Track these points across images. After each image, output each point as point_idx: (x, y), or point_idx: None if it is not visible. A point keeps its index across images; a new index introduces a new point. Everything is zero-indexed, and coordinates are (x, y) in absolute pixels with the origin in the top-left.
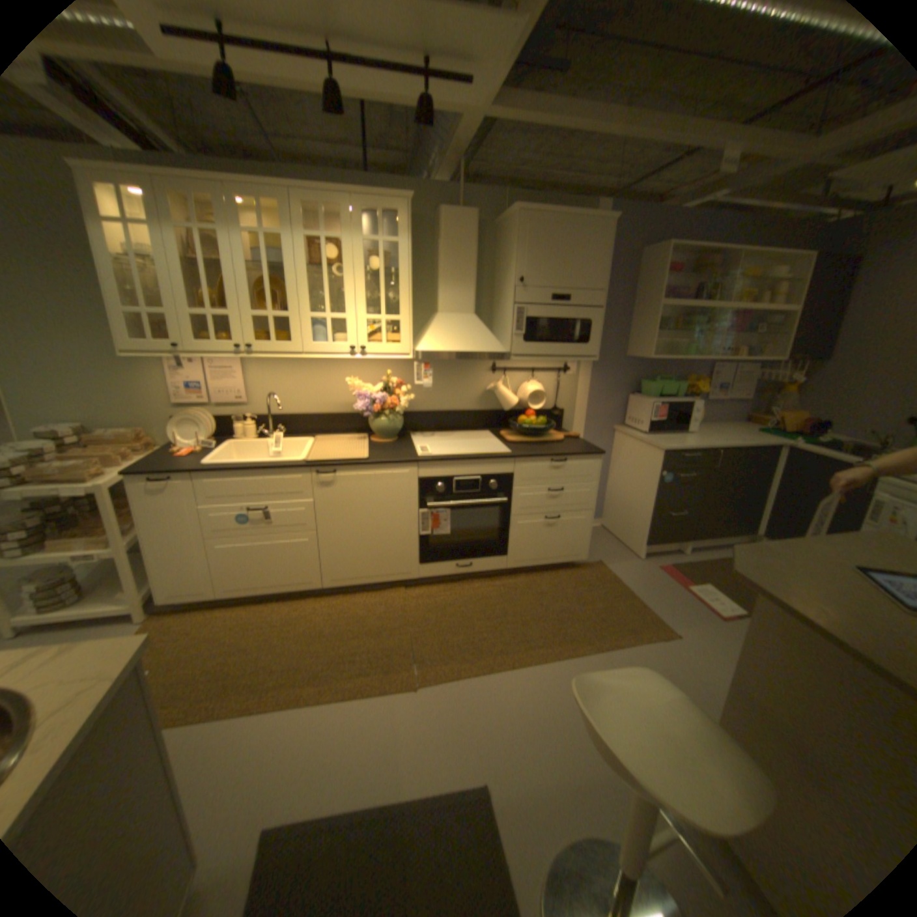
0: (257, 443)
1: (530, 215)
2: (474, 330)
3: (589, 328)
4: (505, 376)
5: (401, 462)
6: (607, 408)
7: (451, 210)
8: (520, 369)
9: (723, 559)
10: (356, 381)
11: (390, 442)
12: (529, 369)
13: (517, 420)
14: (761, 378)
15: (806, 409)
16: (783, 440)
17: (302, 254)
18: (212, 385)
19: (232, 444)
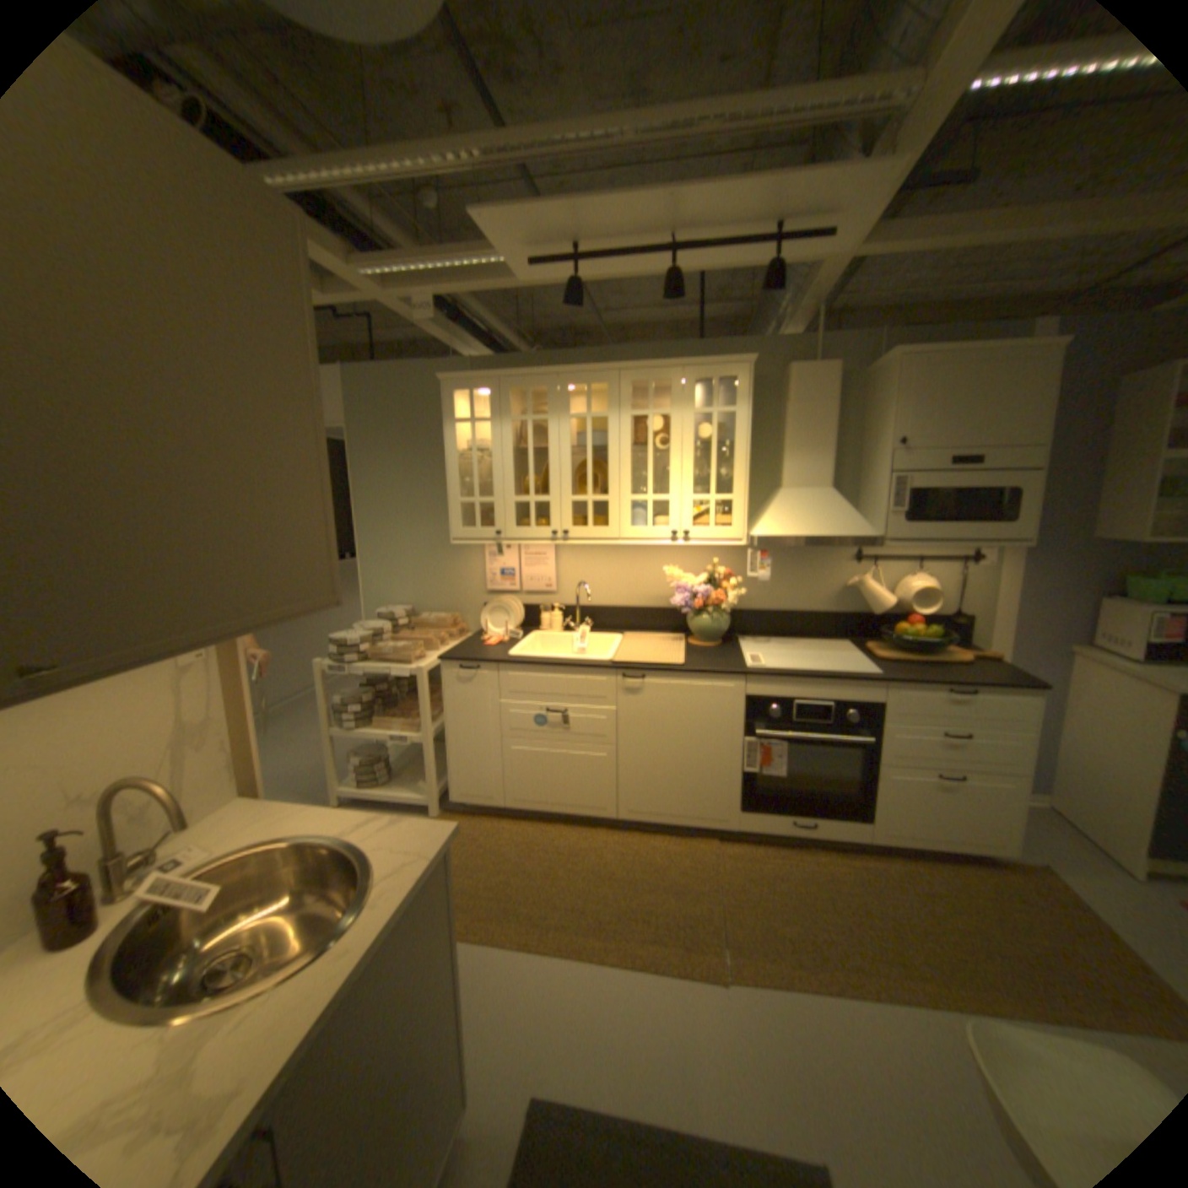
0: (562, 637)
1: (917, 359)
2: (831, 507)
3: (1018, 500)
4: (877, 567)
5: (723, 672)
6: (1057, 617)
7: (804, 366)
8: (901, 558)
9: None
10: (674, 570)
11: (711, 646)
12: (916, 558)
13: (894, 628)
14: None
15: None
16: None
17: (626, 434)
18: (525, 572)
19: (537, 636)
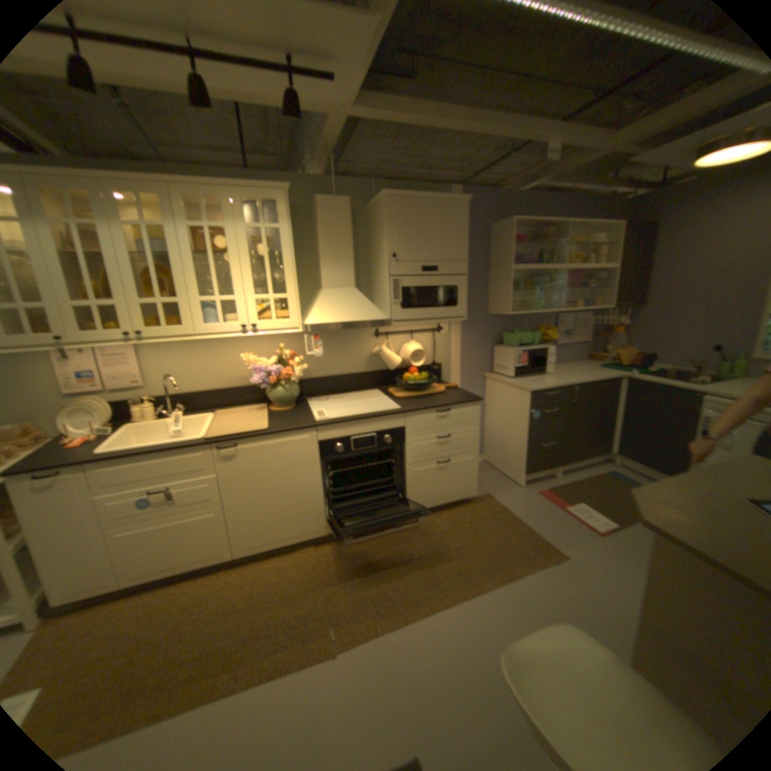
0: (157, 424)
1: (396, 200)
2: (357, 301)
3: (457, 293)
4: (388, 340)
5: (300, 428)
6: (477, 359)
7: (326, 198)
8: (401, 333)
9: (589, 478)
10: (251, 356)
11: (289, 409)
12: (409, 332)
13: (402, 377)
14: (595, 323)
15: (633, 346)
16: (622, 373)
17: (188, 243)
18: (107, 372)
19: (130, 428)
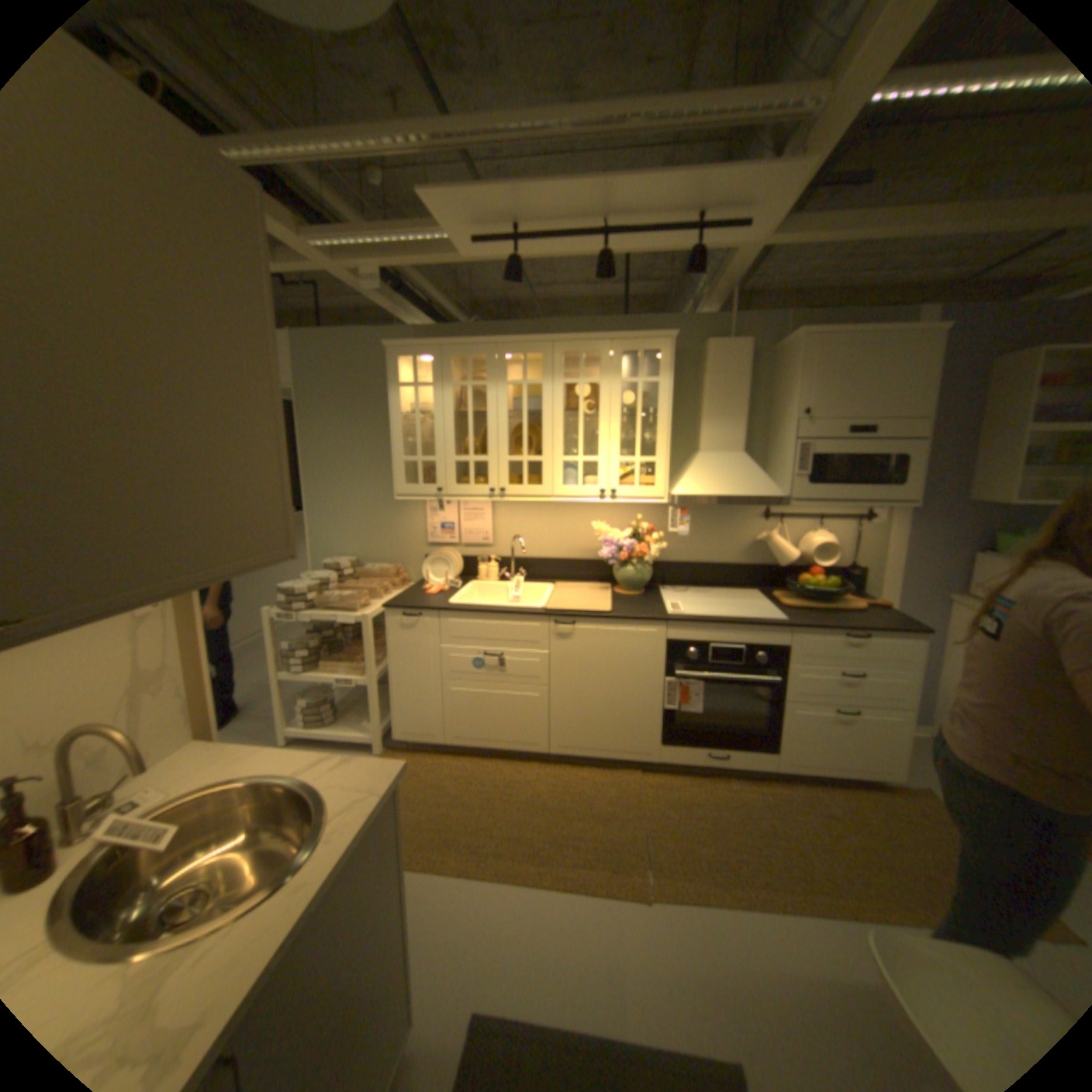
0: (499, 586)
1: (821, 338)
2: (744, 470)
3: (907, 465)
4: (784, 524)
5: (647, 619)
6: (939, 570)
7: (721, 342)
8: (804, 516)
9: None
10: (602, 526)
11: (636, 595)
12: (817, 516)
13: (798, 579)
14: None
15: None
16: None
17: (560, 400)
18: (465, 526)
19: (476, 585)
